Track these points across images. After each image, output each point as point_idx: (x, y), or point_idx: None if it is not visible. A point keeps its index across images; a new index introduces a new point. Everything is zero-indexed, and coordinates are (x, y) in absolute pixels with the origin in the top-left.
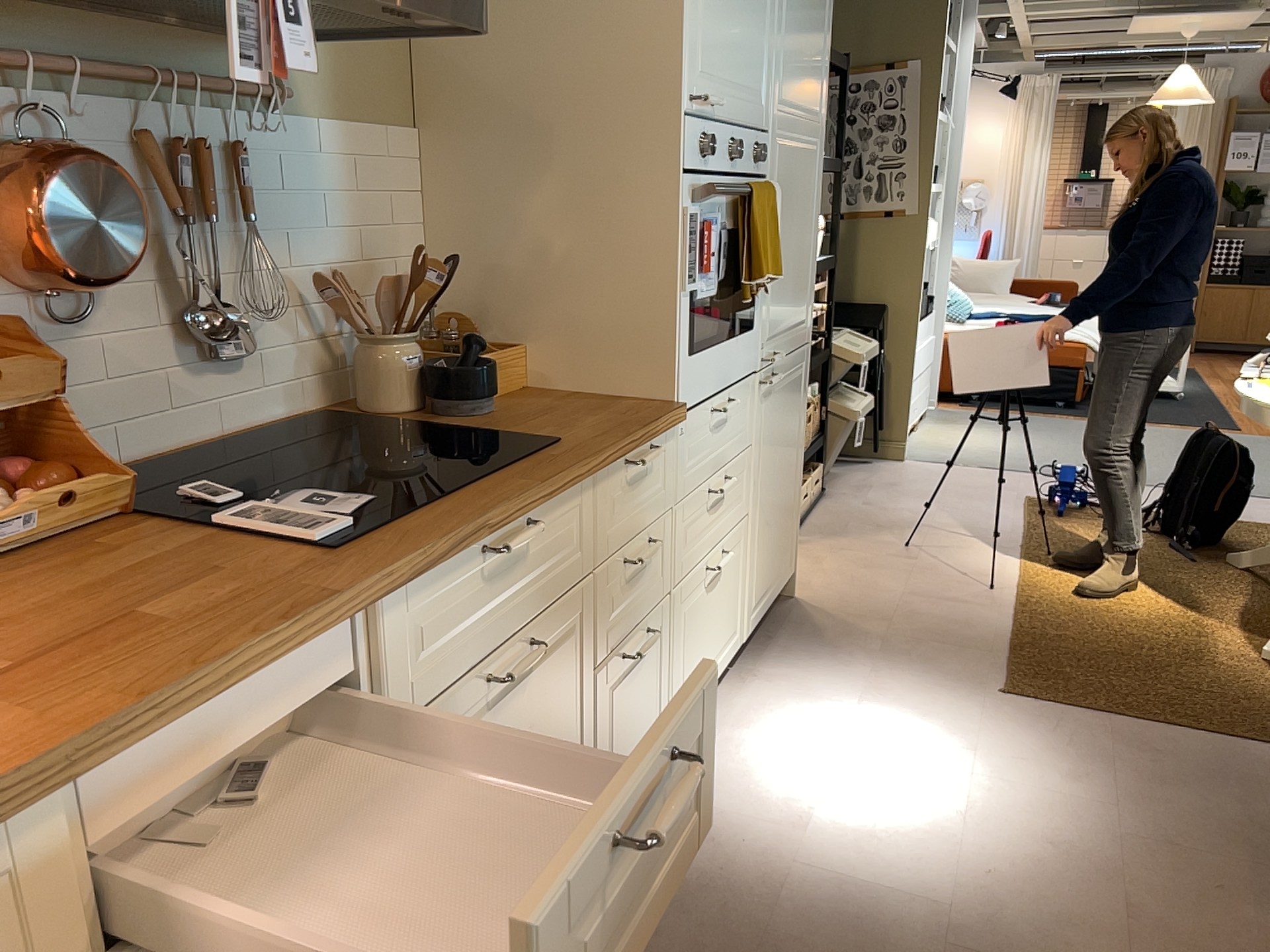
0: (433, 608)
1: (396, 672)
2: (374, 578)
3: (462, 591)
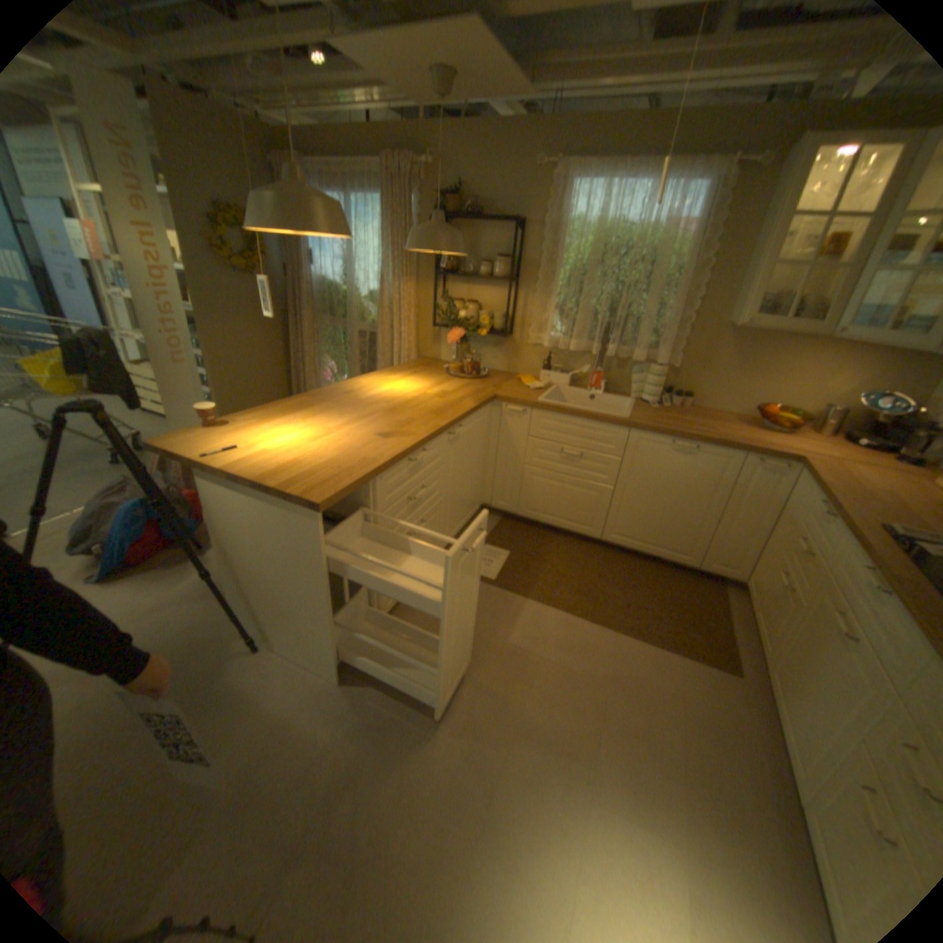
0: (857, 562)
1: (841, 559)
2: (850, 520)
3: (863, 573)
